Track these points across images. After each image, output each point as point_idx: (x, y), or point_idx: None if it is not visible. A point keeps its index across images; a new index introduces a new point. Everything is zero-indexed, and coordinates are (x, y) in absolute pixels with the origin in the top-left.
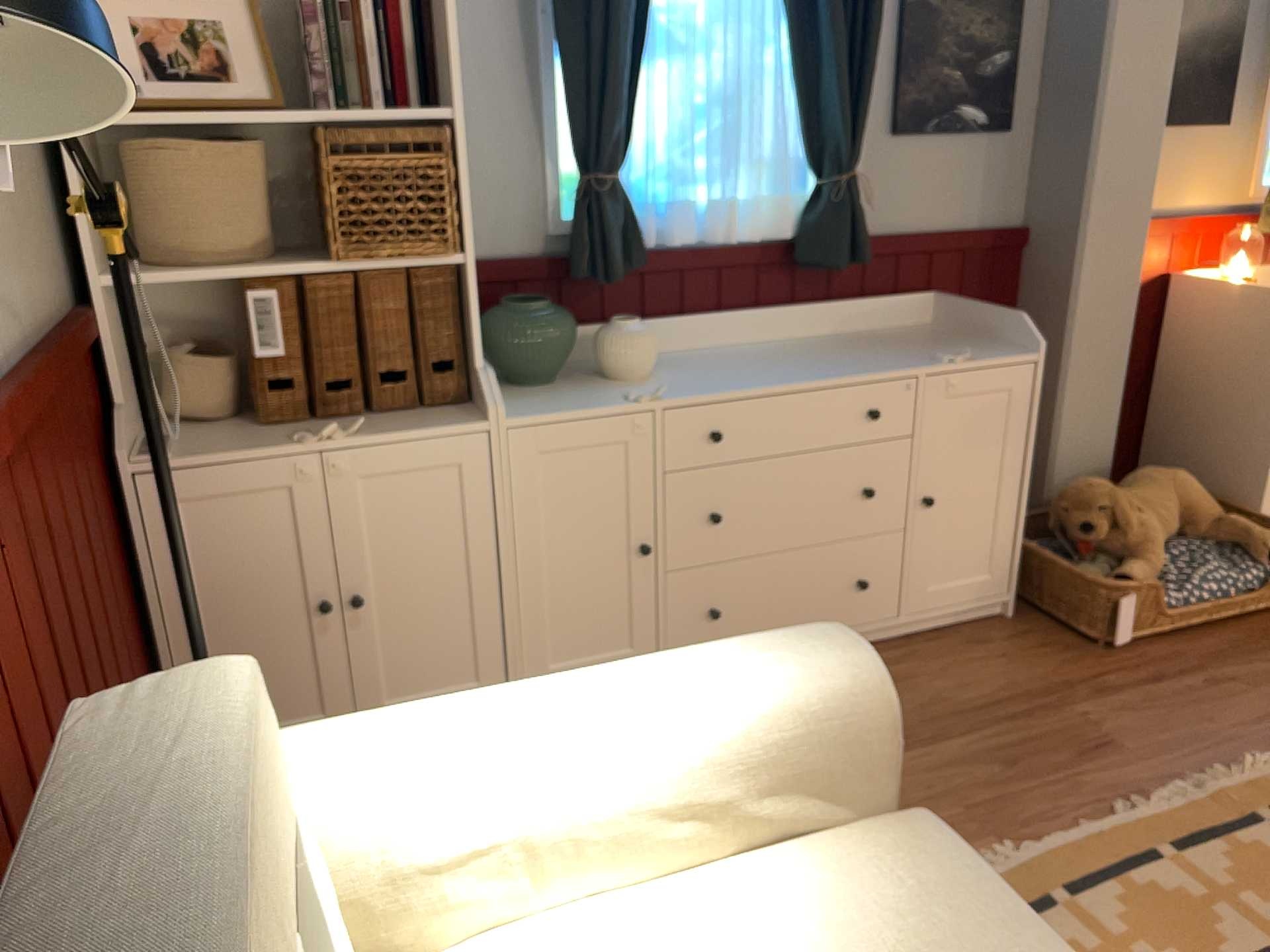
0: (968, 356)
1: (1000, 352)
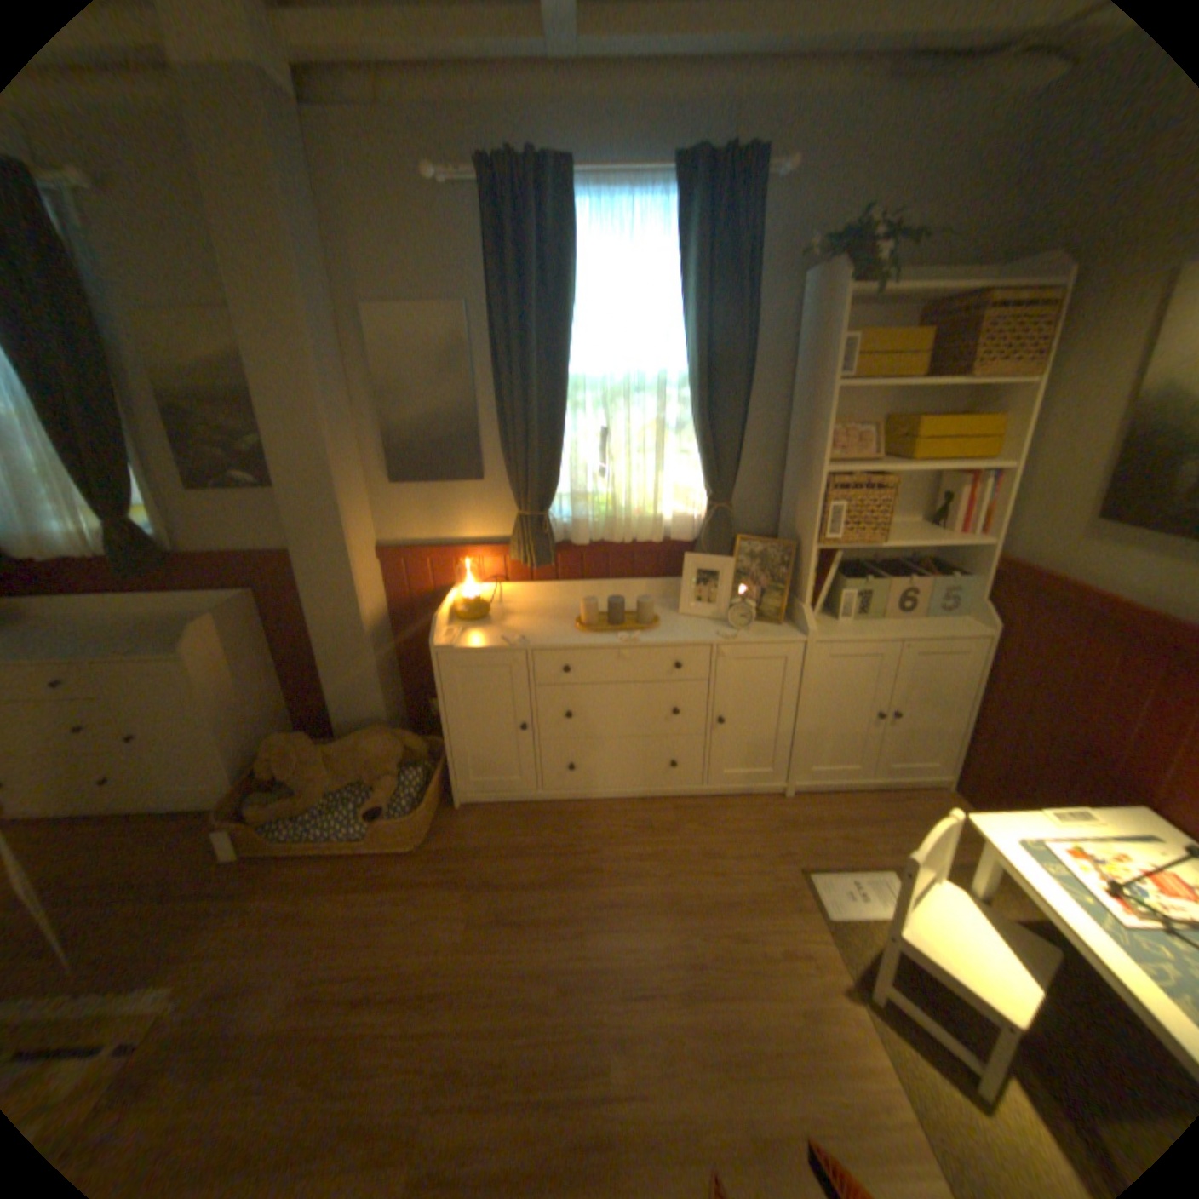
0: (137, 653)
1: (165, 651)
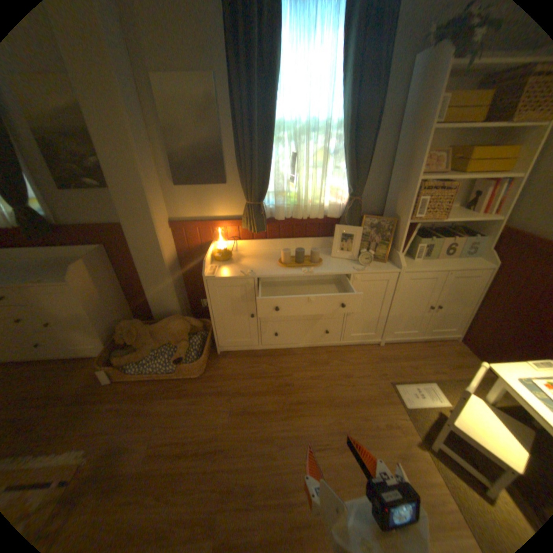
0: (44, 281)
1: (59, 280)
